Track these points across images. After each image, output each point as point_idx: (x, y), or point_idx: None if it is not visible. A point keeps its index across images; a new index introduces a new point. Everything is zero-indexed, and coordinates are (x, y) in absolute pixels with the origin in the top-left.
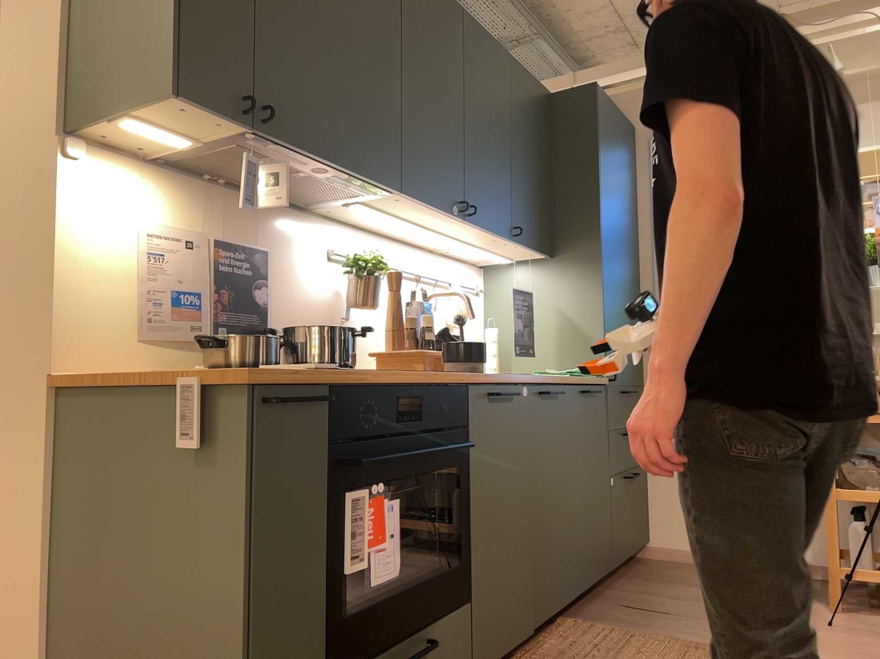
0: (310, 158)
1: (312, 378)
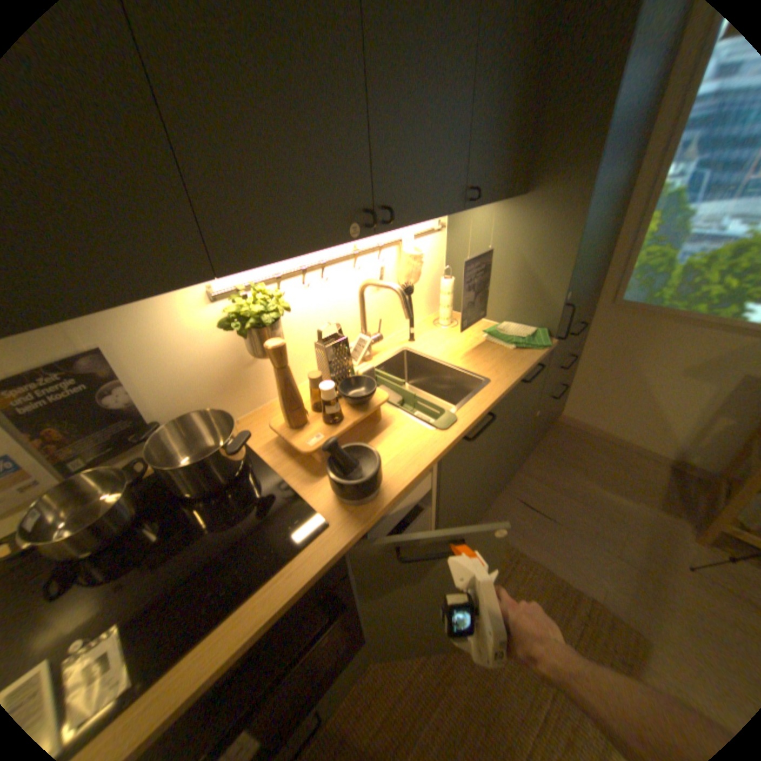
0: None
1: None
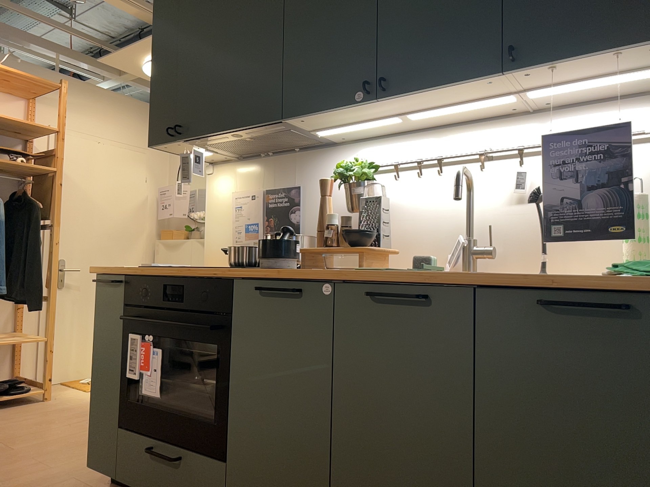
0: (216, 135)
1: (114, 271)
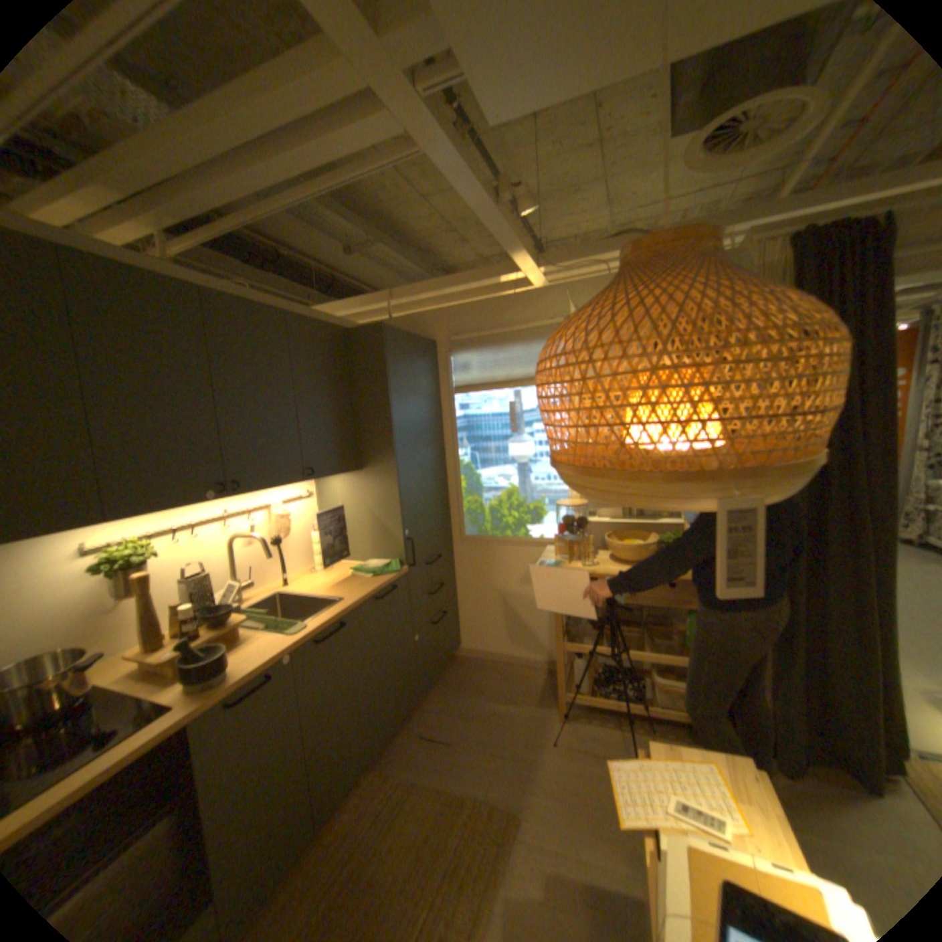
0: None
1: None
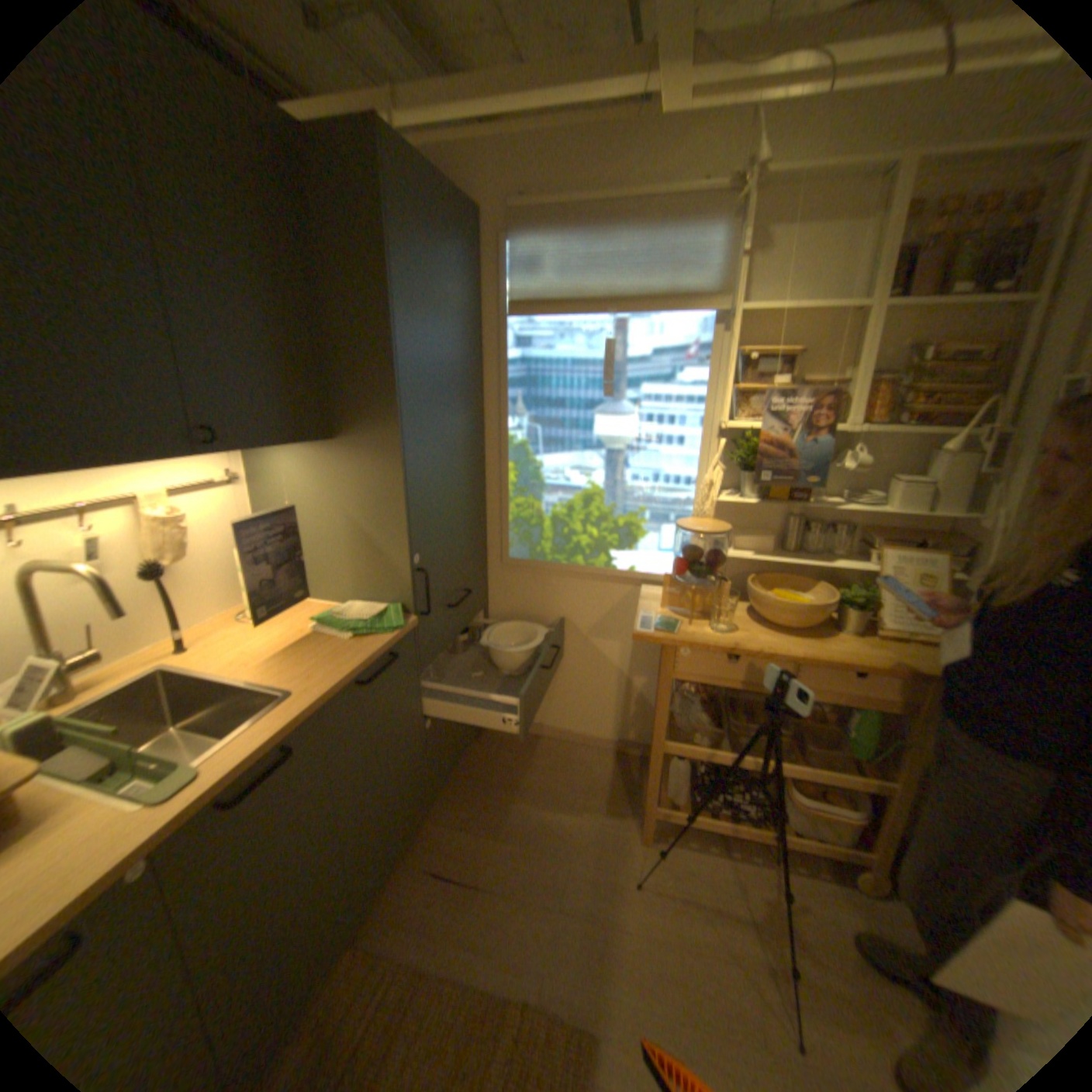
0: None
1: None
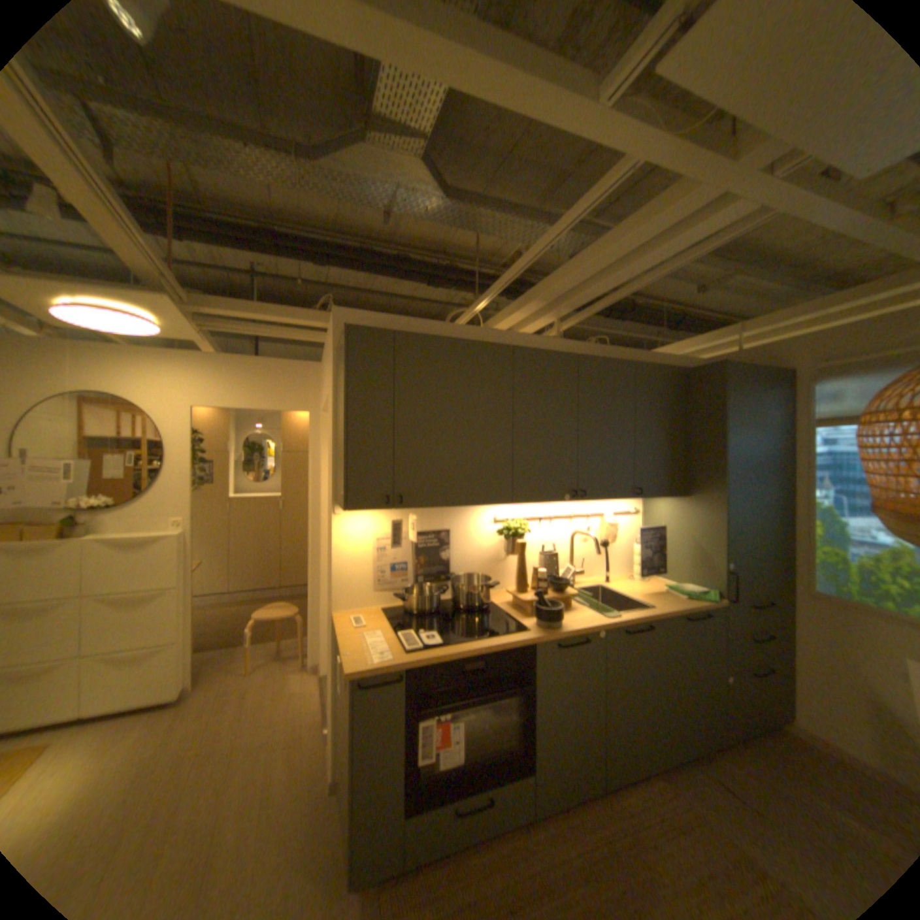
0: (437, 507)
1: (392, 670)
